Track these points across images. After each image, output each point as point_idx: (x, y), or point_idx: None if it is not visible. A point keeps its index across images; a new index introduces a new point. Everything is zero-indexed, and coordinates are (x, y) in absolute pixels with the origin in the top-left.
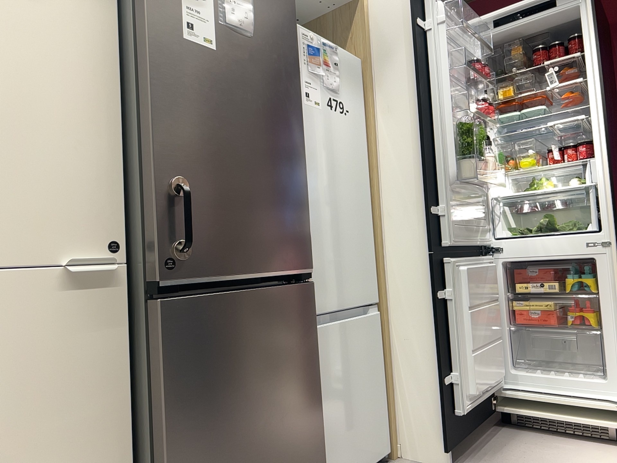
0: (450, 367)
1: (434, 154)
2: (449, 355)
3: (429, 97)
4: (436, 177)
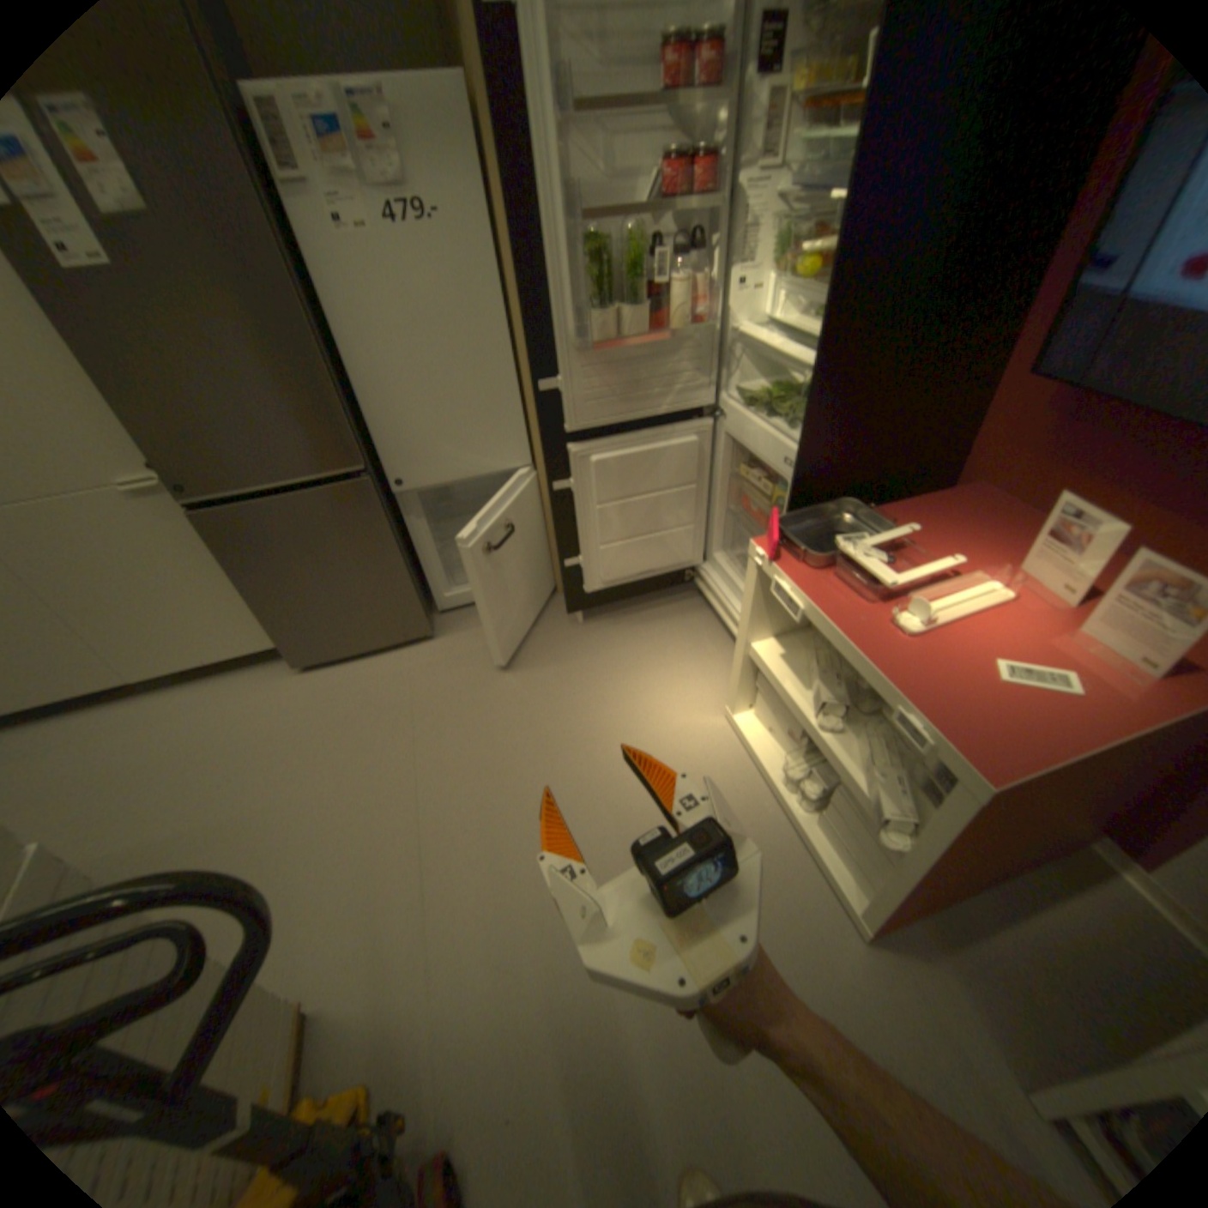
0: (577, 553)
1: (546, 297)
2: (576, 542)
3: (533, 185)
4: (551, 335)
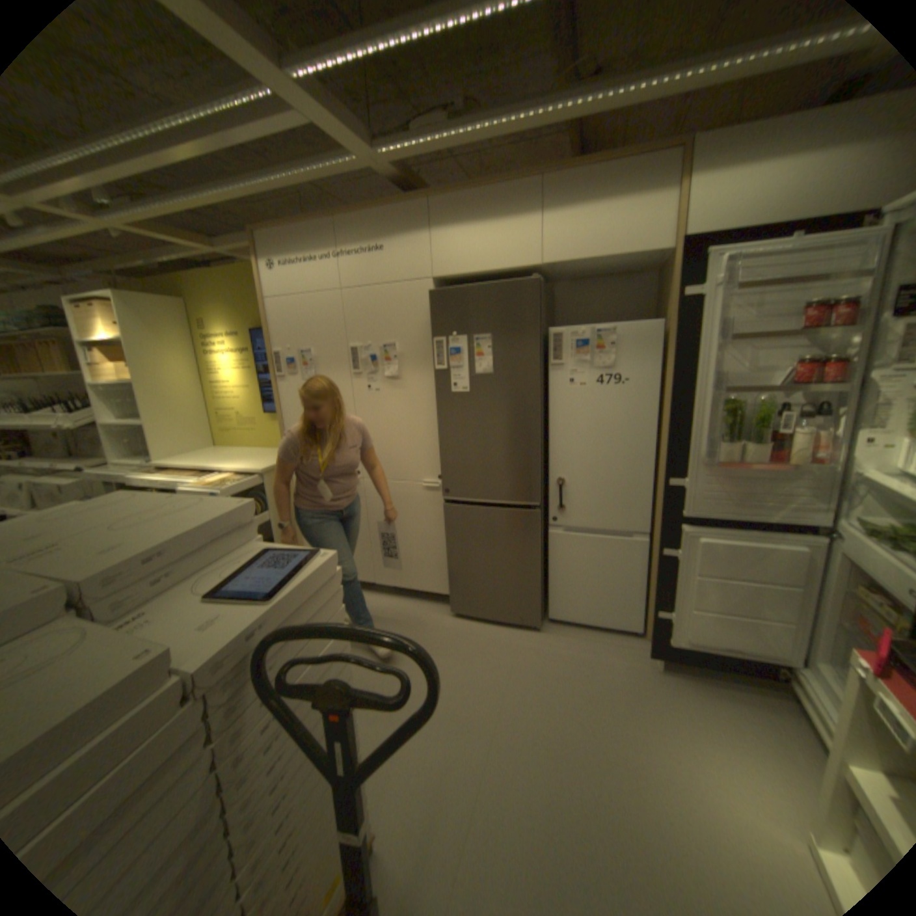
0: (672, 609)
1: (689, 430)
2: (672, 600)
3: (694, 372)
4: (687, 452)
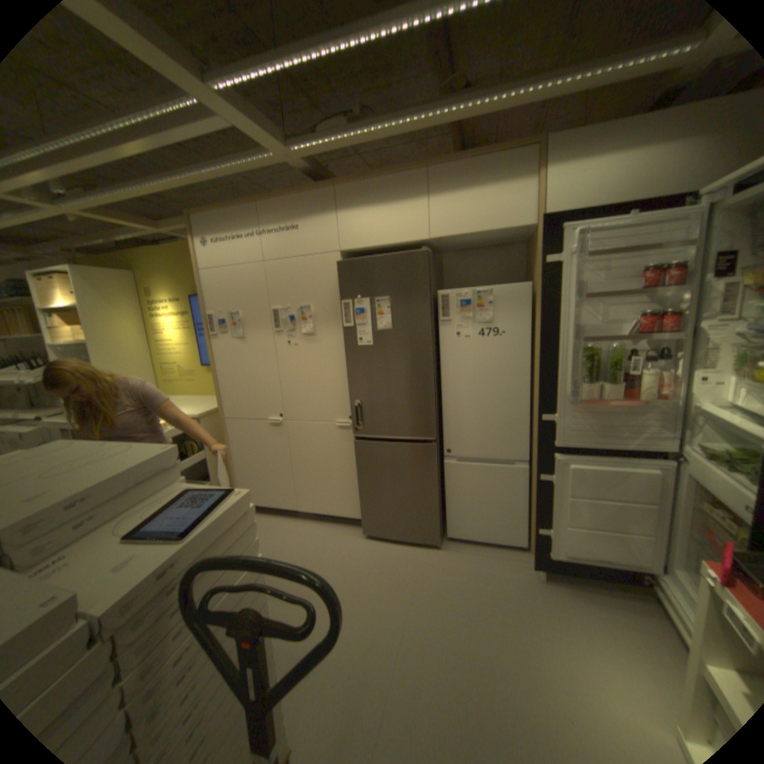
0: (550, 526)
1: (556, 373)
2: (550, 518)
3: (557, 325)
4: (555, 392)
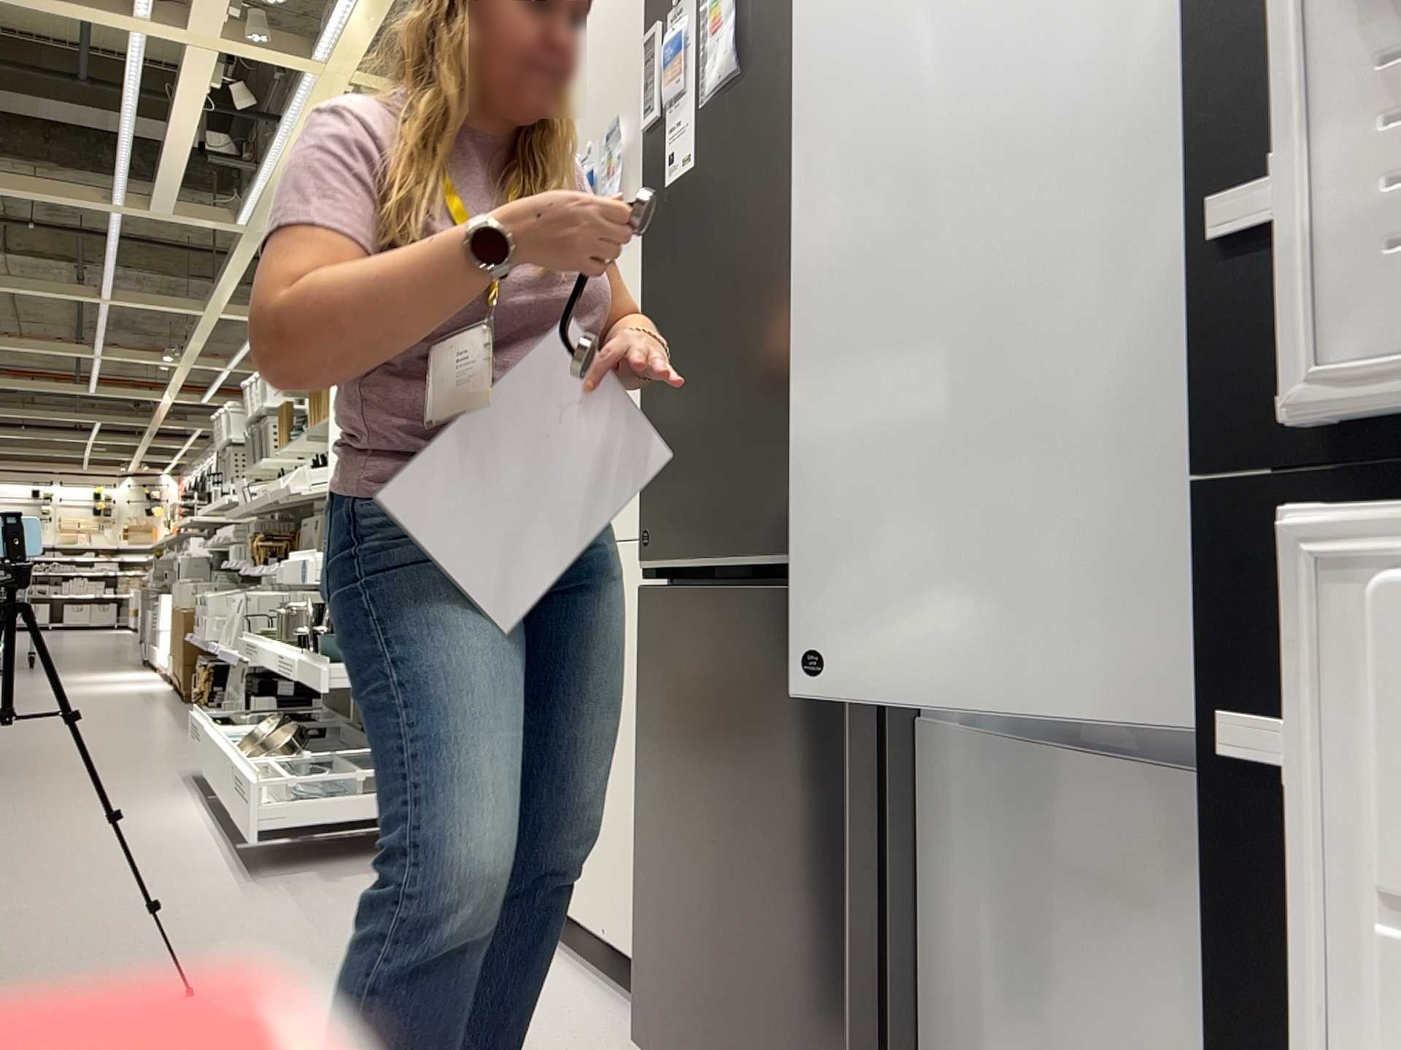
0: None
1: None
2: None
3: None
4: None
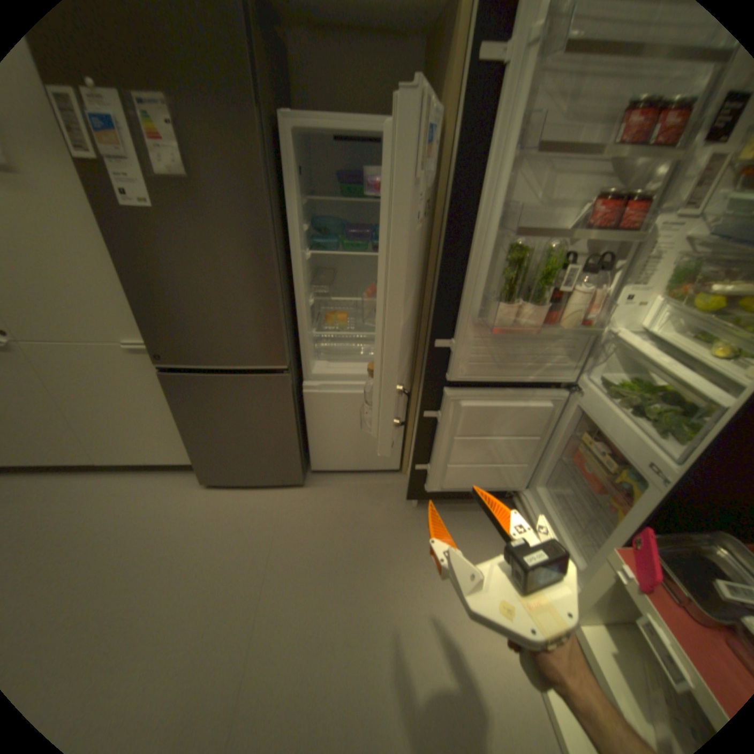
0: (427, 460)
1: (461, 281)
2: (428, 453)
3: (476, 199)
4: (456, 308)
